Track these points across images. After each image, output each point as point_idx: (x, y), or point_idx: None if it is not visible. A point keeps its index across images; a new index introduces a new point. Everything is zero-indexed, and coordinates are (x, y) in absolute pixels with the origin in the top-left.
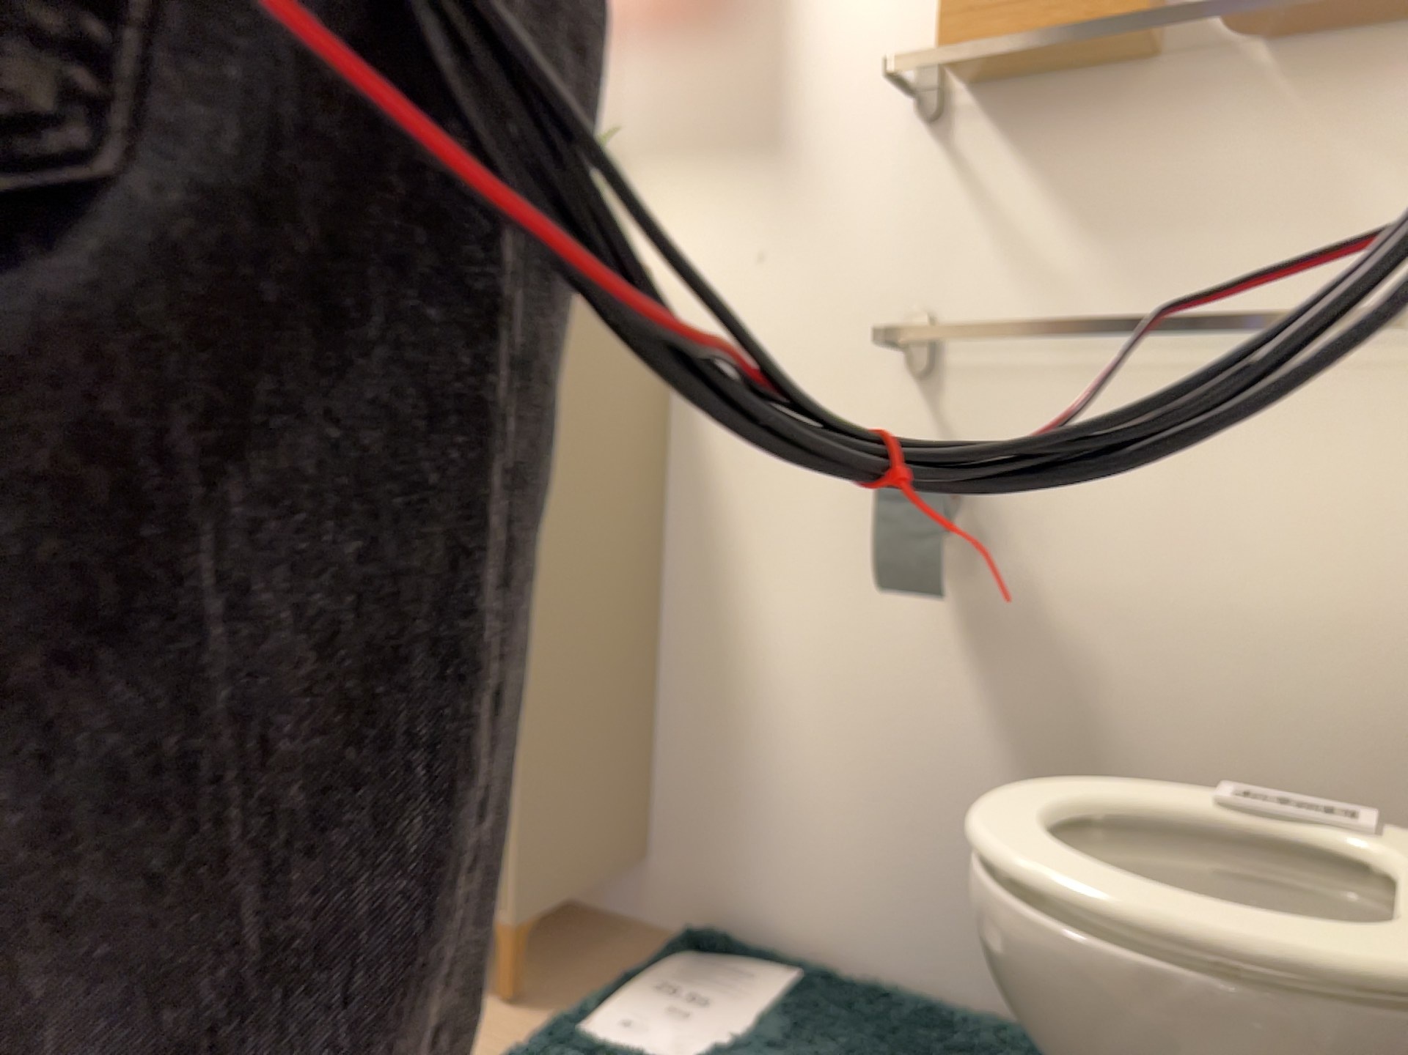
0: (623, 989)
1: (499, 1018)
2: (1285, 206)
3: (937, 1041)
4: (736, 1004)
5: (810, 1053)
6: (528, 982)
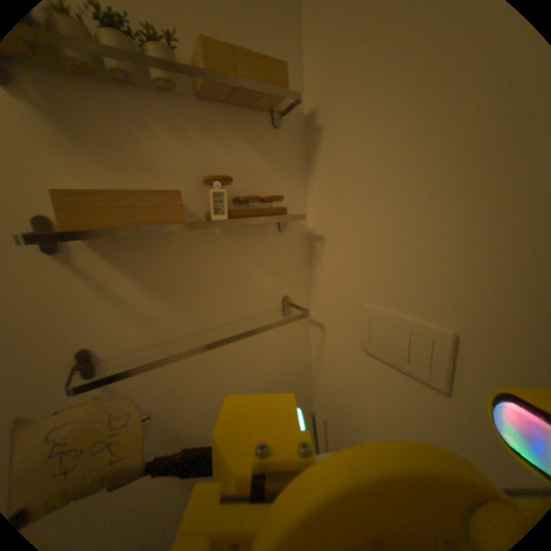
0: None
1: None
2: (238, 278)
3: None
4: None
5: None
6: None
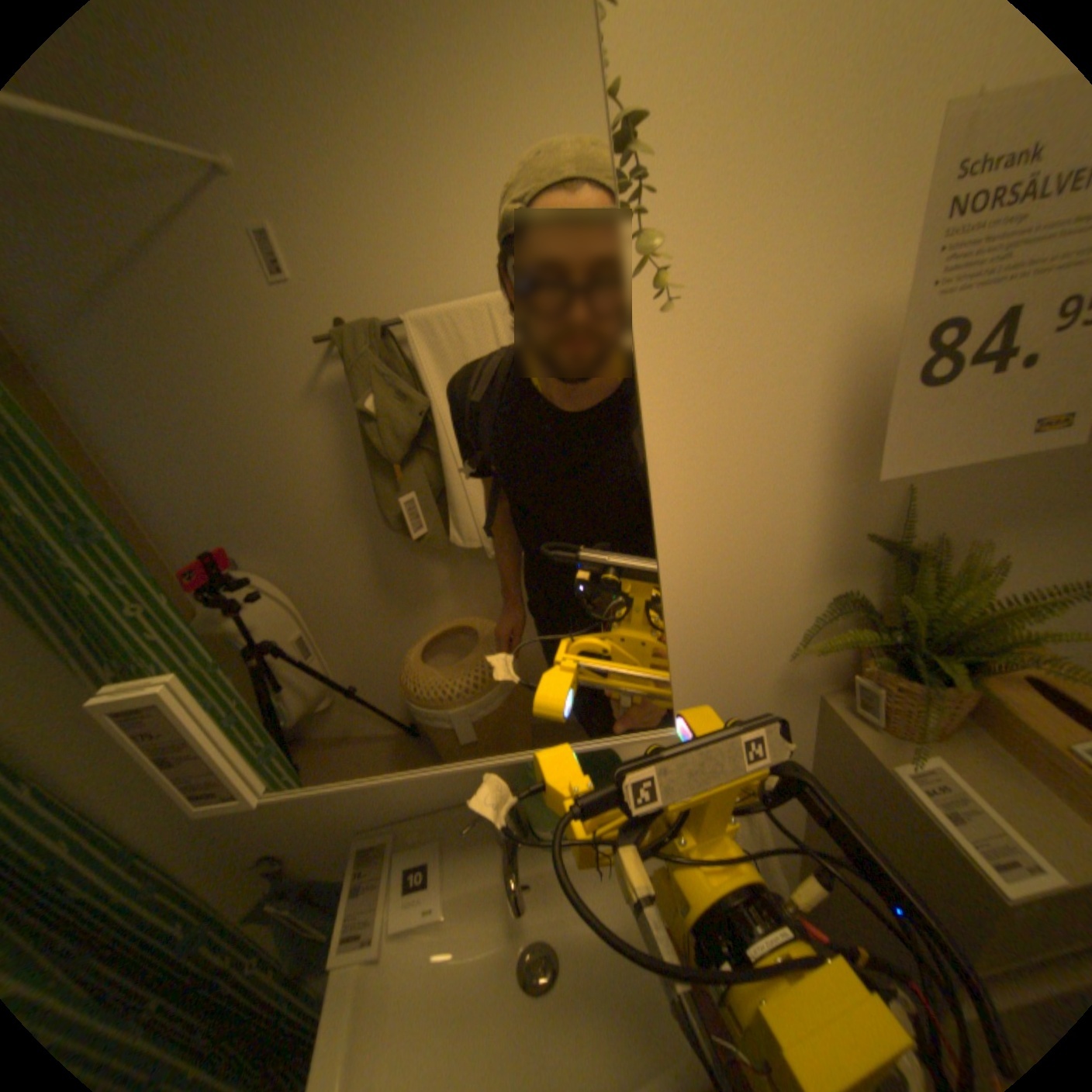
0: None
1: None
2: None
3: None
4: None
5: None
6: None
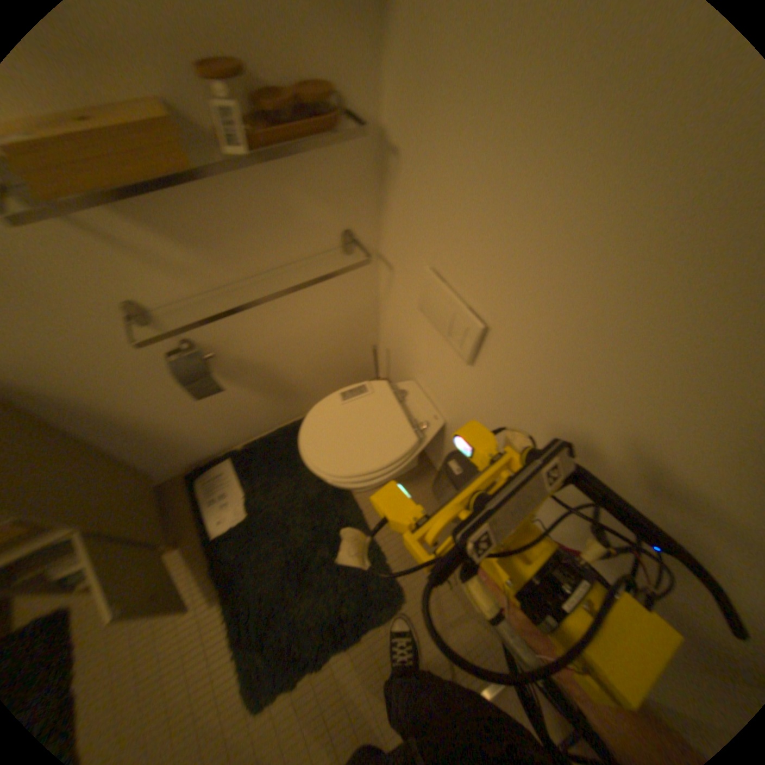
0: (201, 520)
1: (181, 561)
2: (273, 215)
3: (279, 455)
4: (230, 492)
5: (263, 487)
6: (168, 543)
